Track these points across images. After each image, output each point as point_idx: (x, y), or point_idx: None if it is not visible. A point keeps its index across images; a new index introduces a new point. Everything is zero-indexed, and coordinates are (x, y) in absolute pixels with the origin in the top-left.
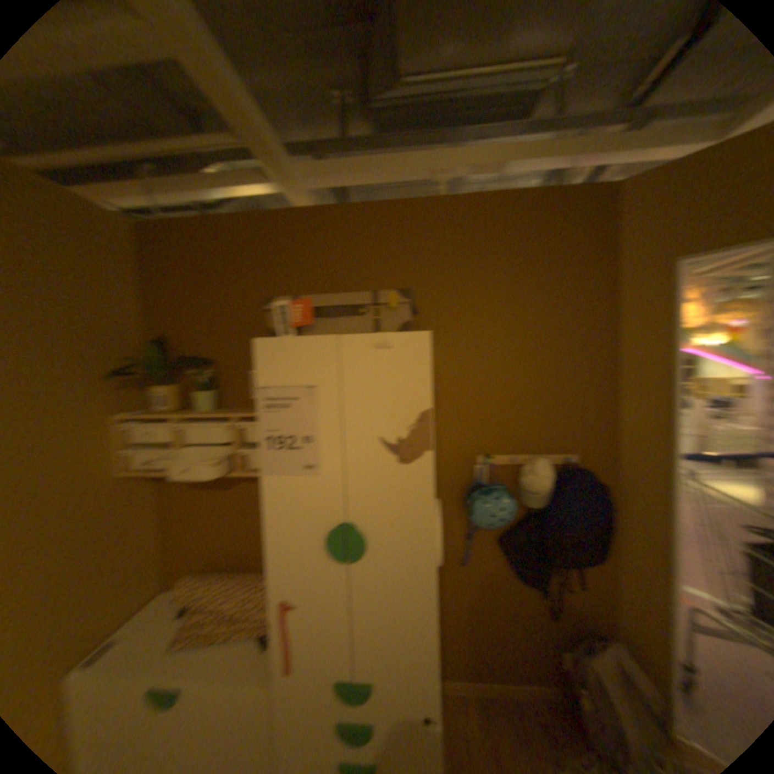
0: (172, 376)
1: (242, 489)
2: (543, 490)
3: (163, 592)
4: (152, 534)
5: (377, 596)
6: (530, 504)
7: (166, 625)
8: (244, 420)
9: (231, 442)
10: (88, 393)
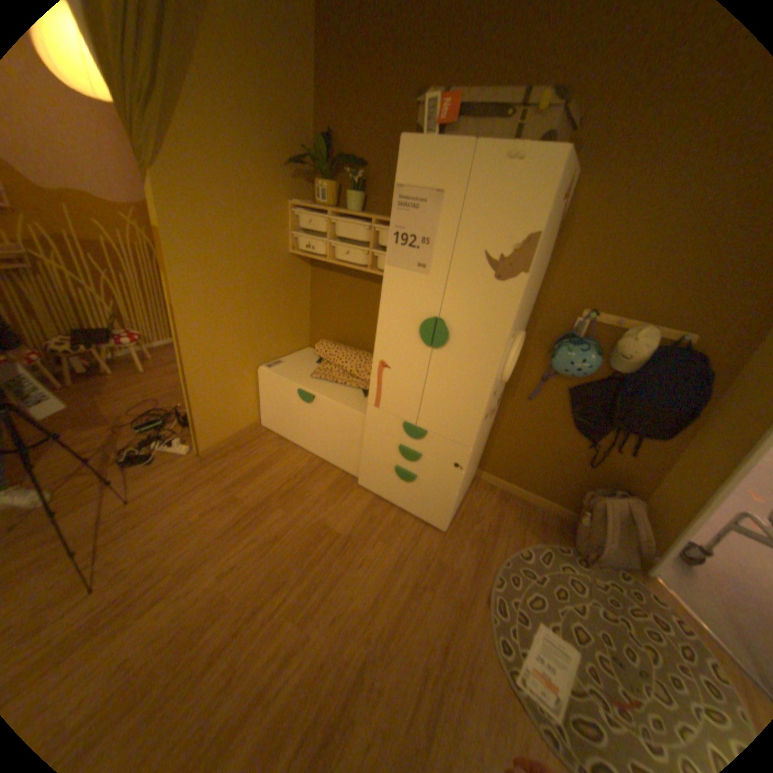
0: (336, 174)
1: (372, 287)
2: (637, 357)
3: (312, 347)
4: (309, 305)
5: (447, 377)
6: (617, 367)
7: (313, 364)
8: (384, 224)
9: (371, 241)
10: (278, 177)
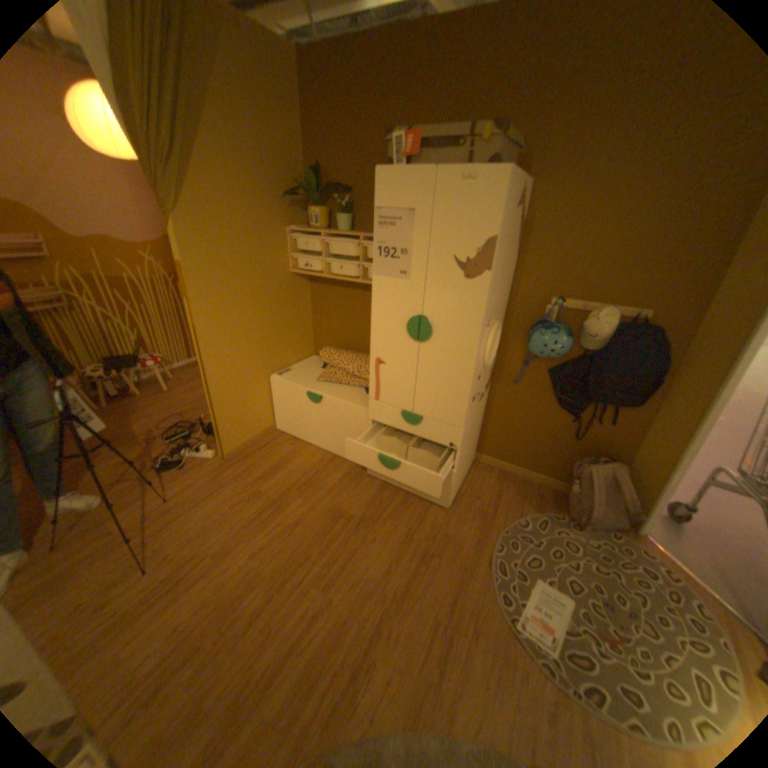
0: (325, 200)
1: (366, 296)
2: (601, 334)
3: (317, 355)
4: (311, 317)
5: (434, 366)
6: (586, 345)
7: (318, 370)
8: (370, 240)
9: (360, 256)
10: (276, 208)
